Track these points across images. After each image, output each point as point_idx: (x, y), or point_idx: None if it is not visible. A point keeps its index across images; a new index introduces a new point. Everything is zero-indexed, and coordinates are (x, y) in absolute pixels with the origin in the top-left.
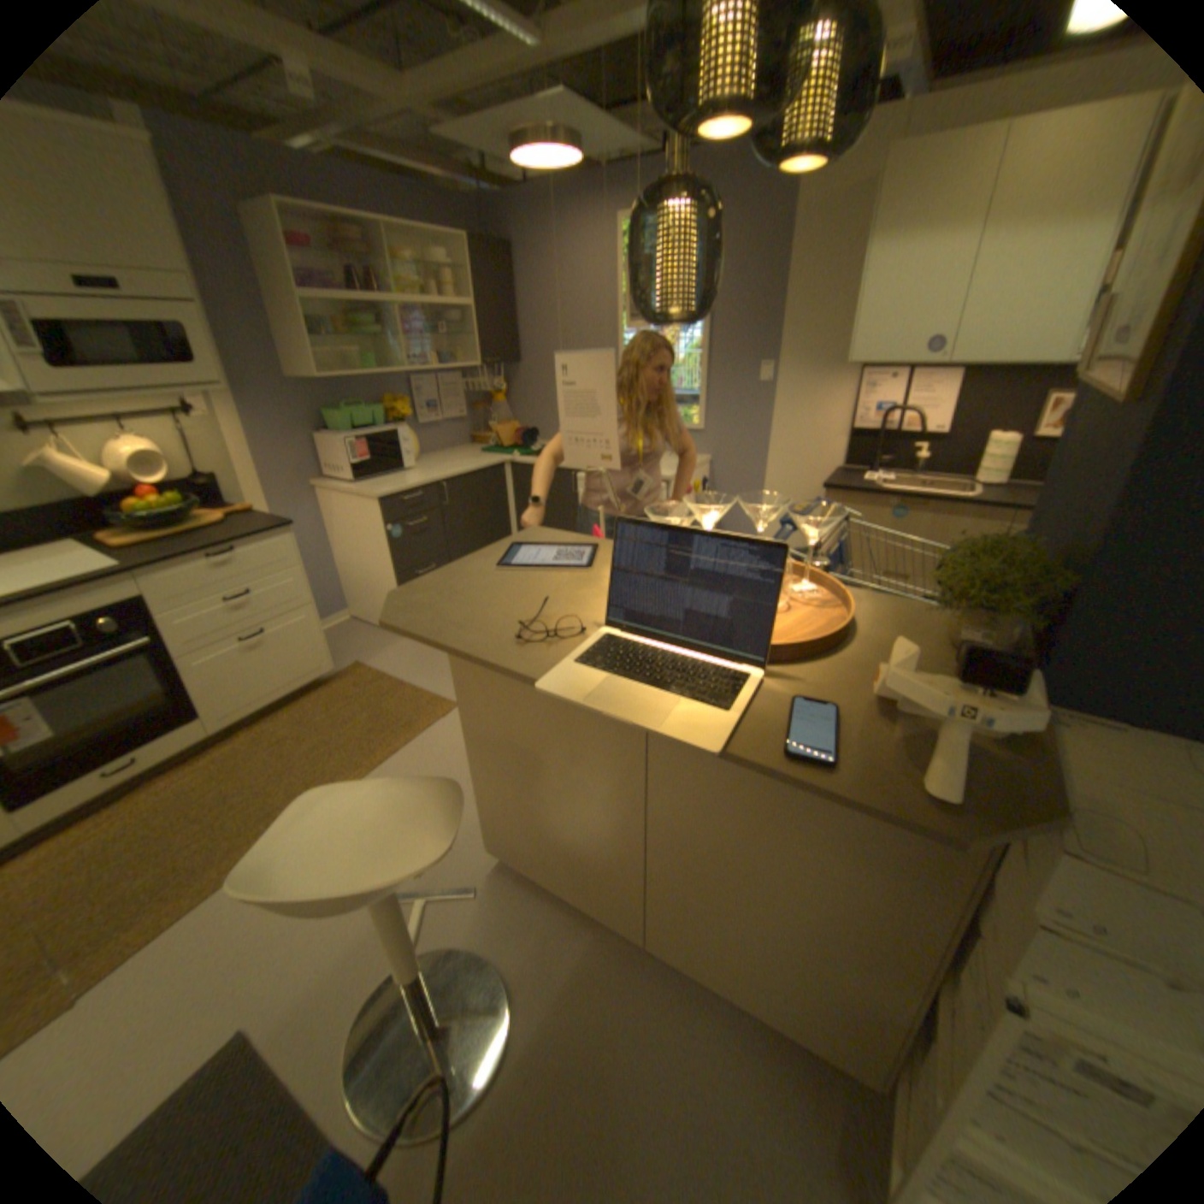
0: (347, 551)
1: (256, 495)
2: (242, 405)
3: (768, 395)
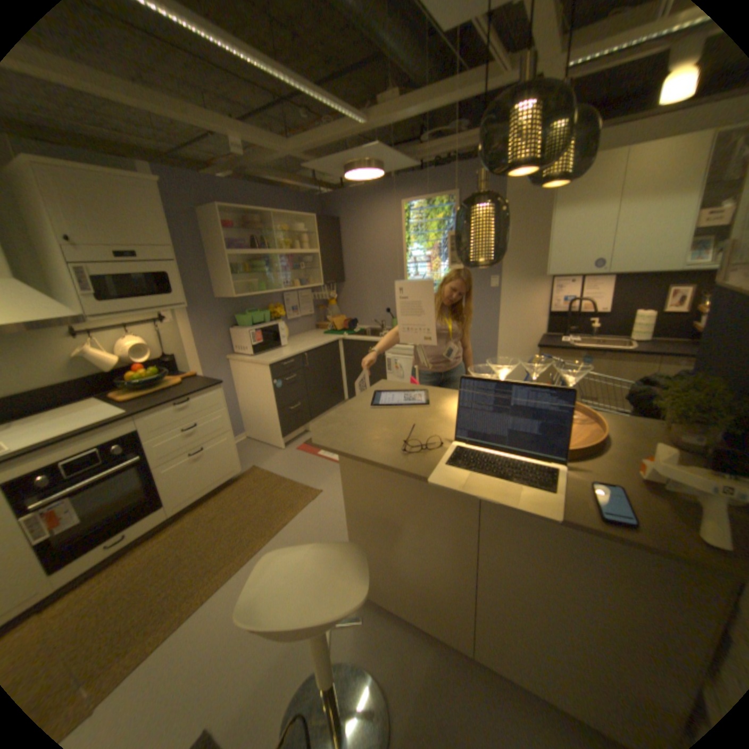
0: (247, 396)
1: (197, 365)
2: (192, 314)
3: (497, 295)
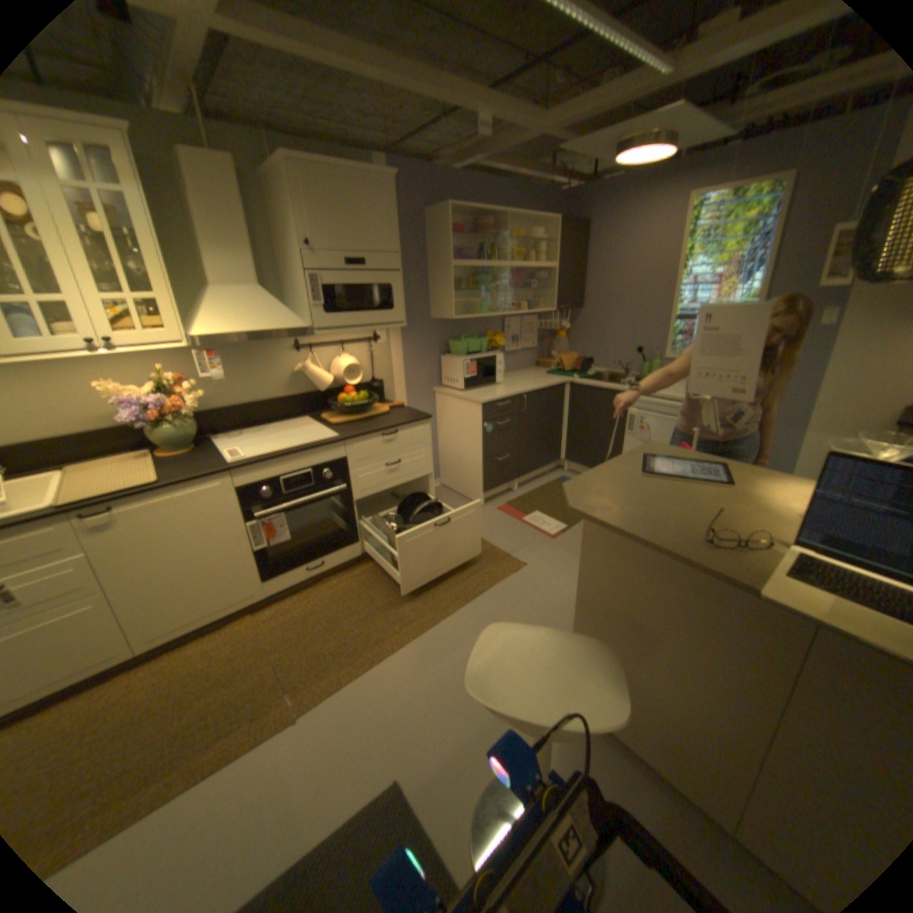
0: (449, 439)
1: (402, 396)
2: (405, 337)
3: (829, 337)
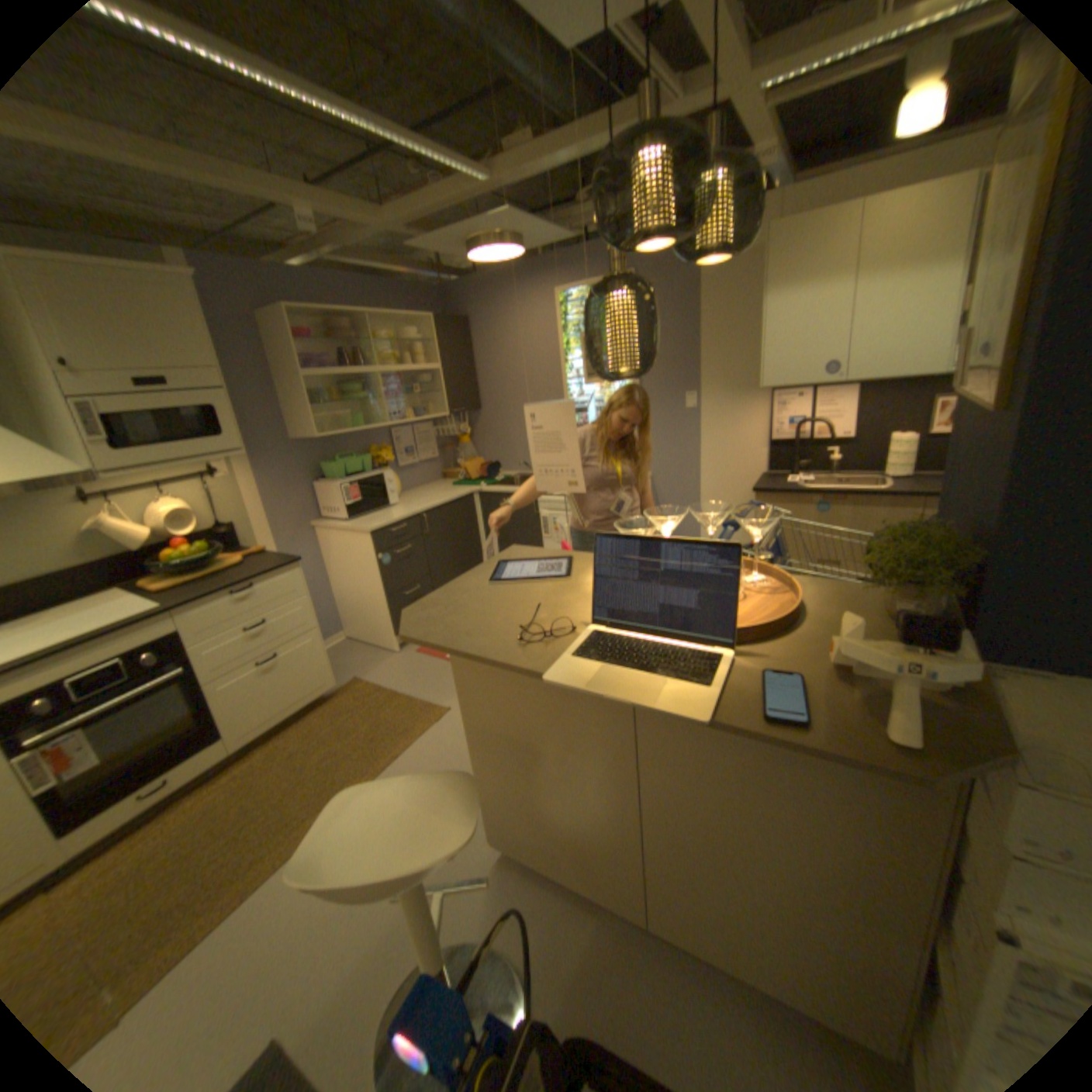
0: (343, 580)
1: (267, 538)
2: (256, 465)
3: (695, 420)
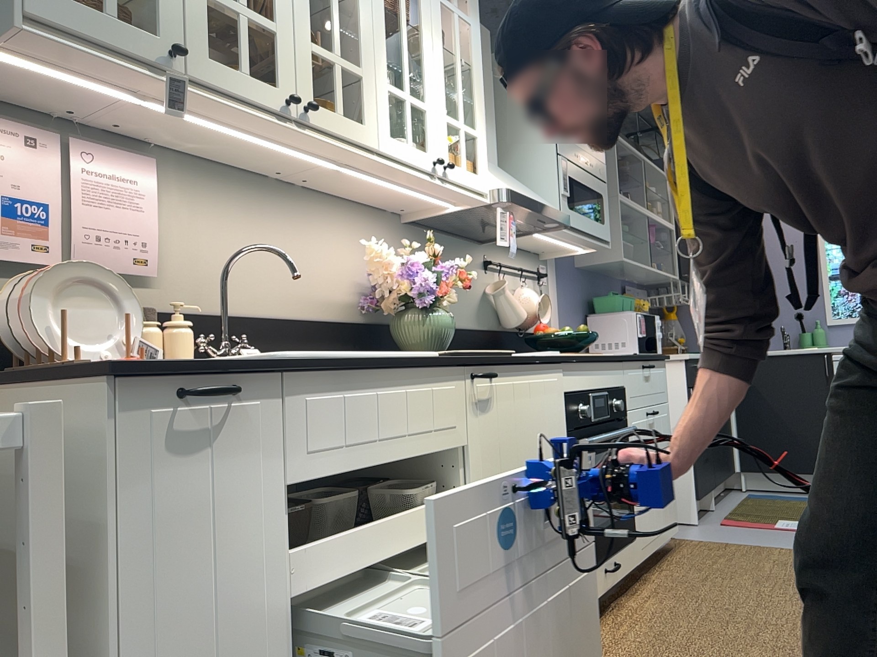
0: None
1: None
2: (561, 281)
3: None
